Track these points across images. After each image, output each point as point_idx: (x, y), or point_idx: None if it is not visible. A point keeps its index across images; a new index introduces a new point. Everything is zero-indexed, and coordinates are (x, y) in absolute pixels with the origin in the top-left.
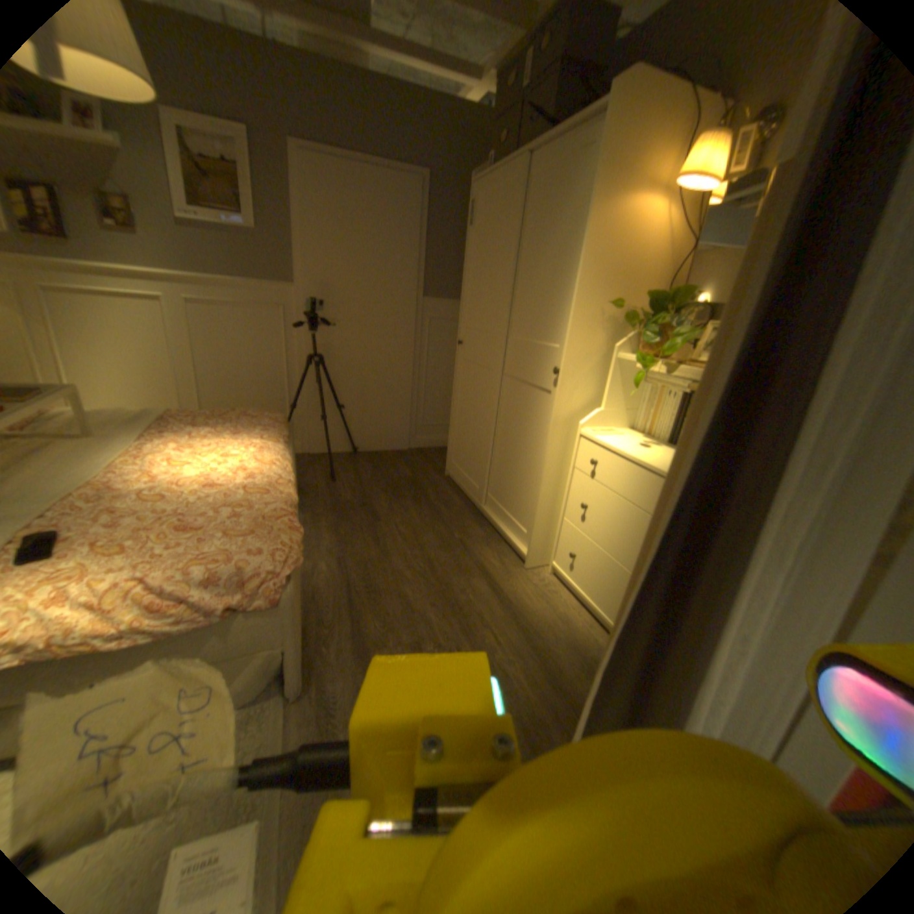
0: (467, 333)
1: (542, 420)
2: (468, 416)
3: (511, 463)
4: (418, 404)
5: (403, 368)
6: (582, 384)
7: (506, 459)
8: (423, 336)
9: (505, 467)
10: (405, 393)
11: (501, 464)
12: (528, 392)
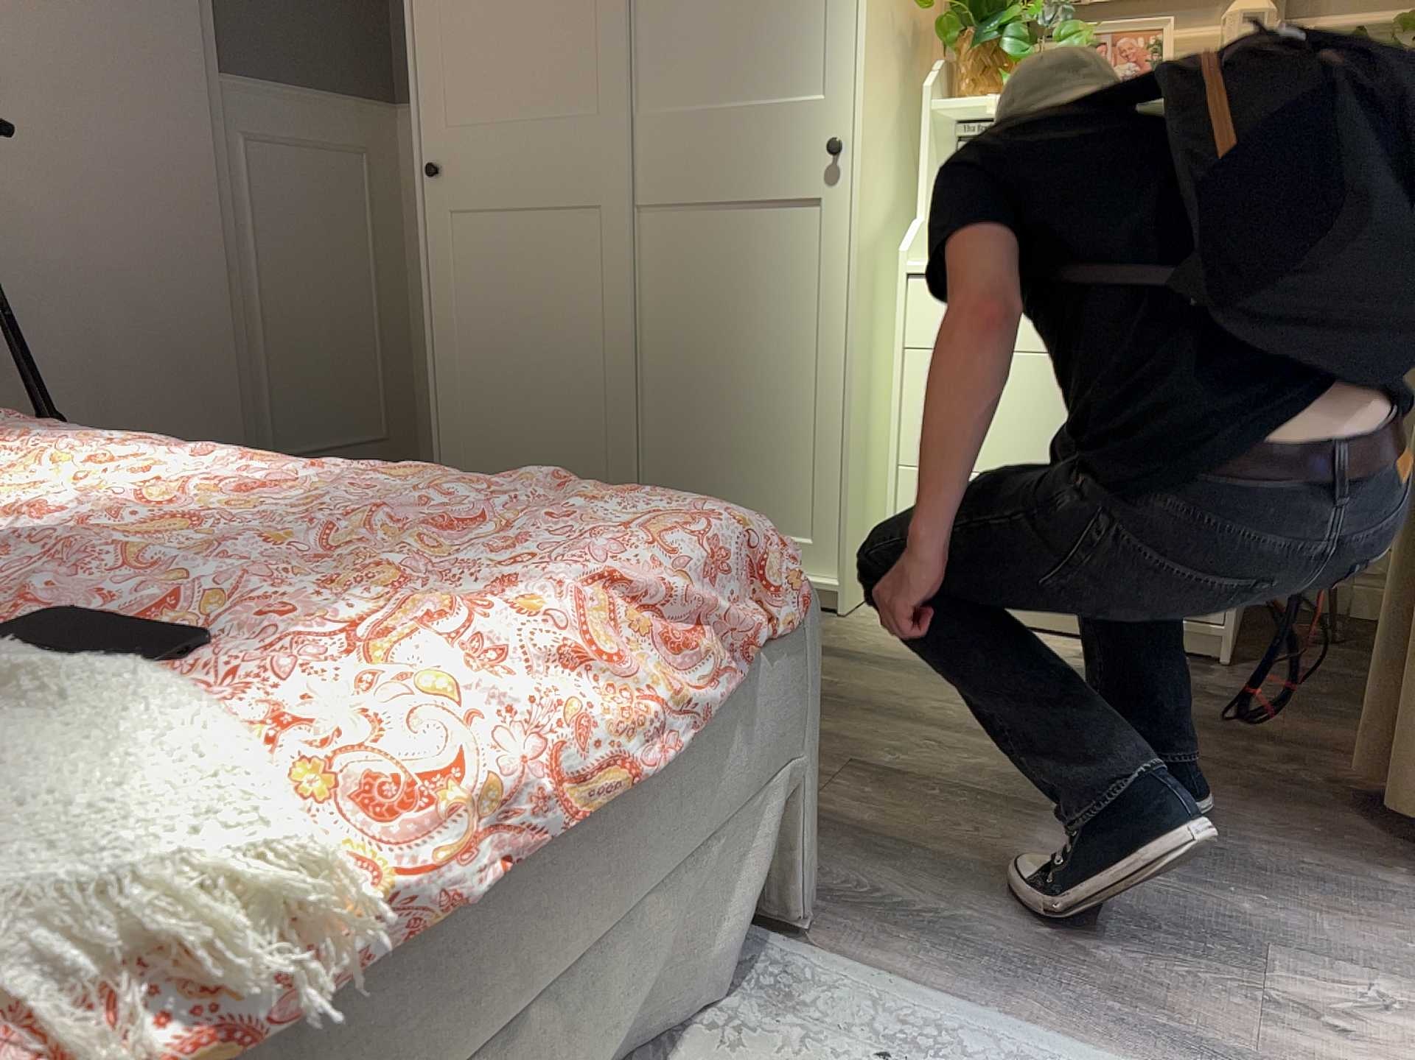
0: (458, 144)
1: (804, 274)
2: (515, 354)
3: (717, 409)
4: (259, 395)
5: (208, 289)
6: (880, 174)
7: (696, 407)
8: (240, 194)
9: (696, 429)
10: (224, 364)
11: (678, 428)
12: (739, 225)
